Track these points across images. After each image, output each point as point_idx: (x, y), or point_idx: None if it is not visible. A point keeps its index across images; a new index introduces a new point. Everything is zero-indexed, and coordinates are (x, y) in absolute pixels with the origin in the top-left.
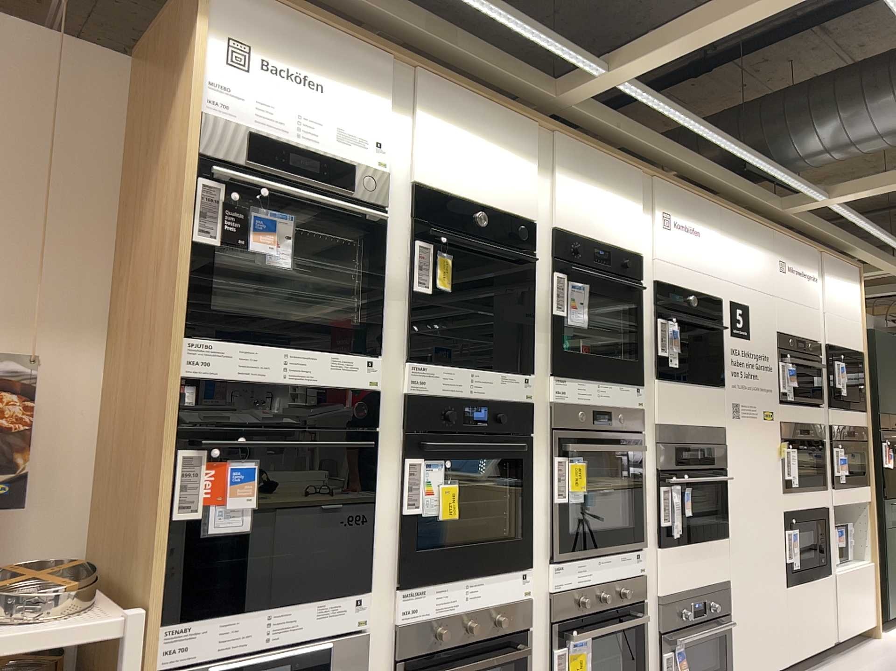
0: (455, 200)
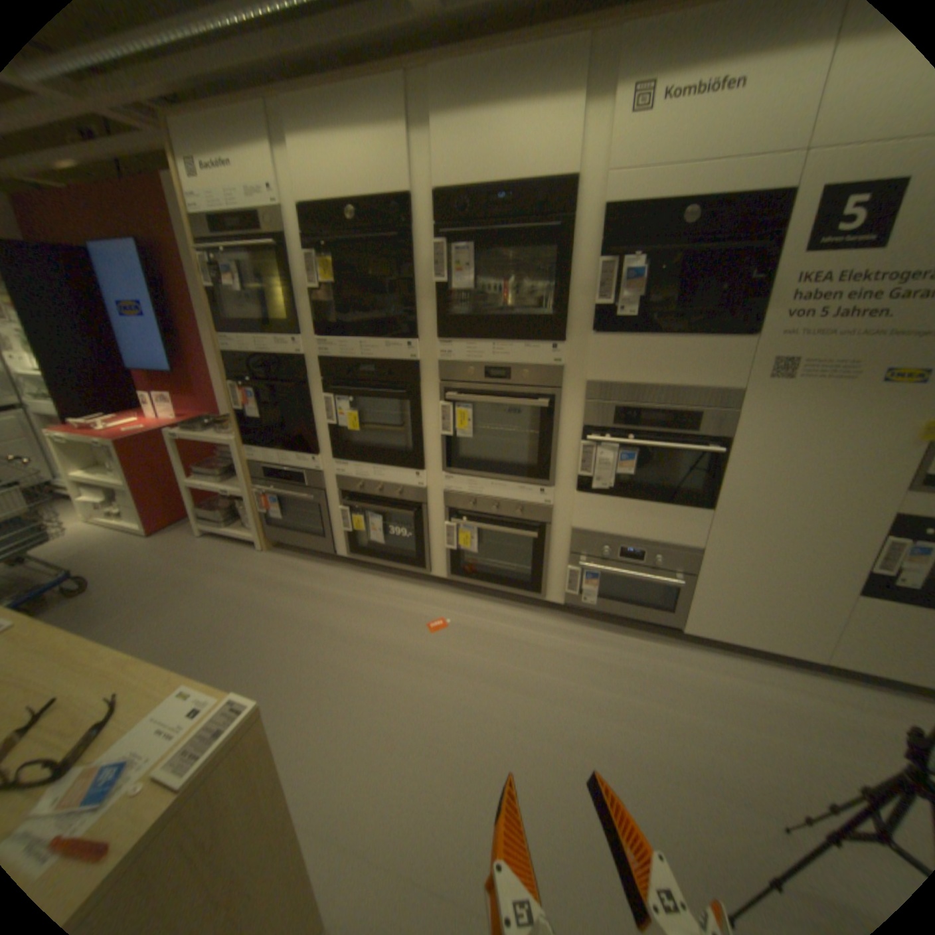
0: (326, 201)
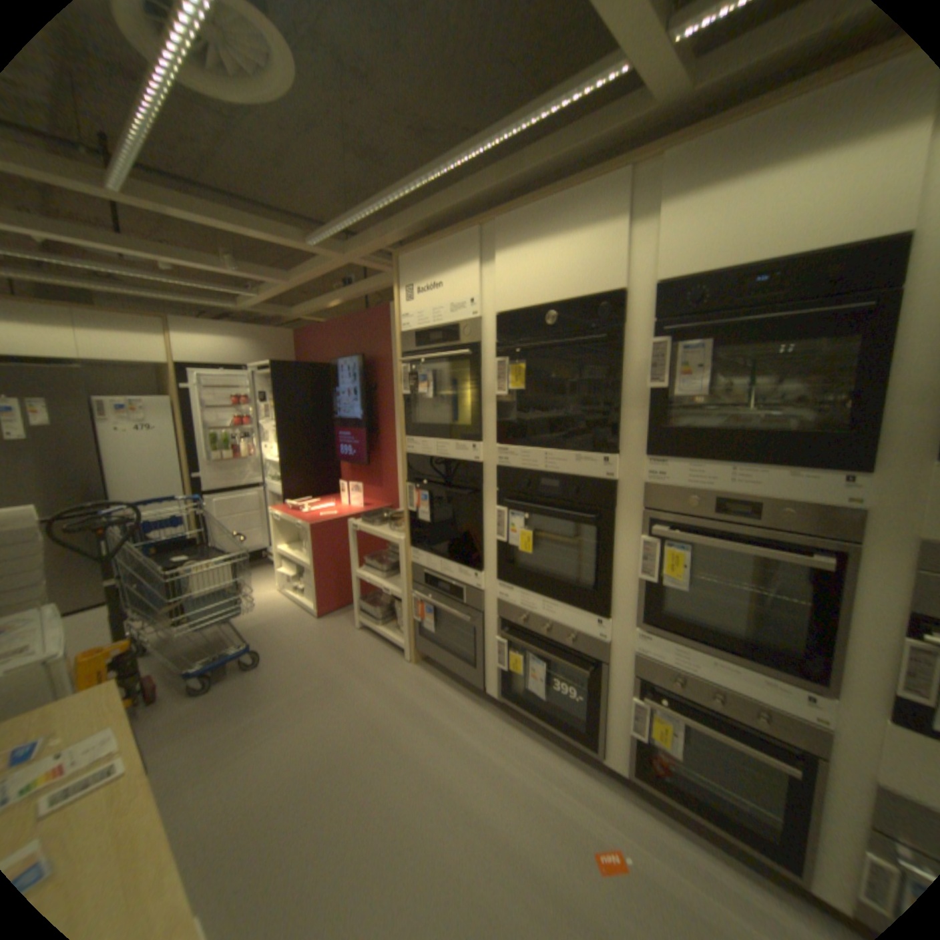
0: (527, 307)
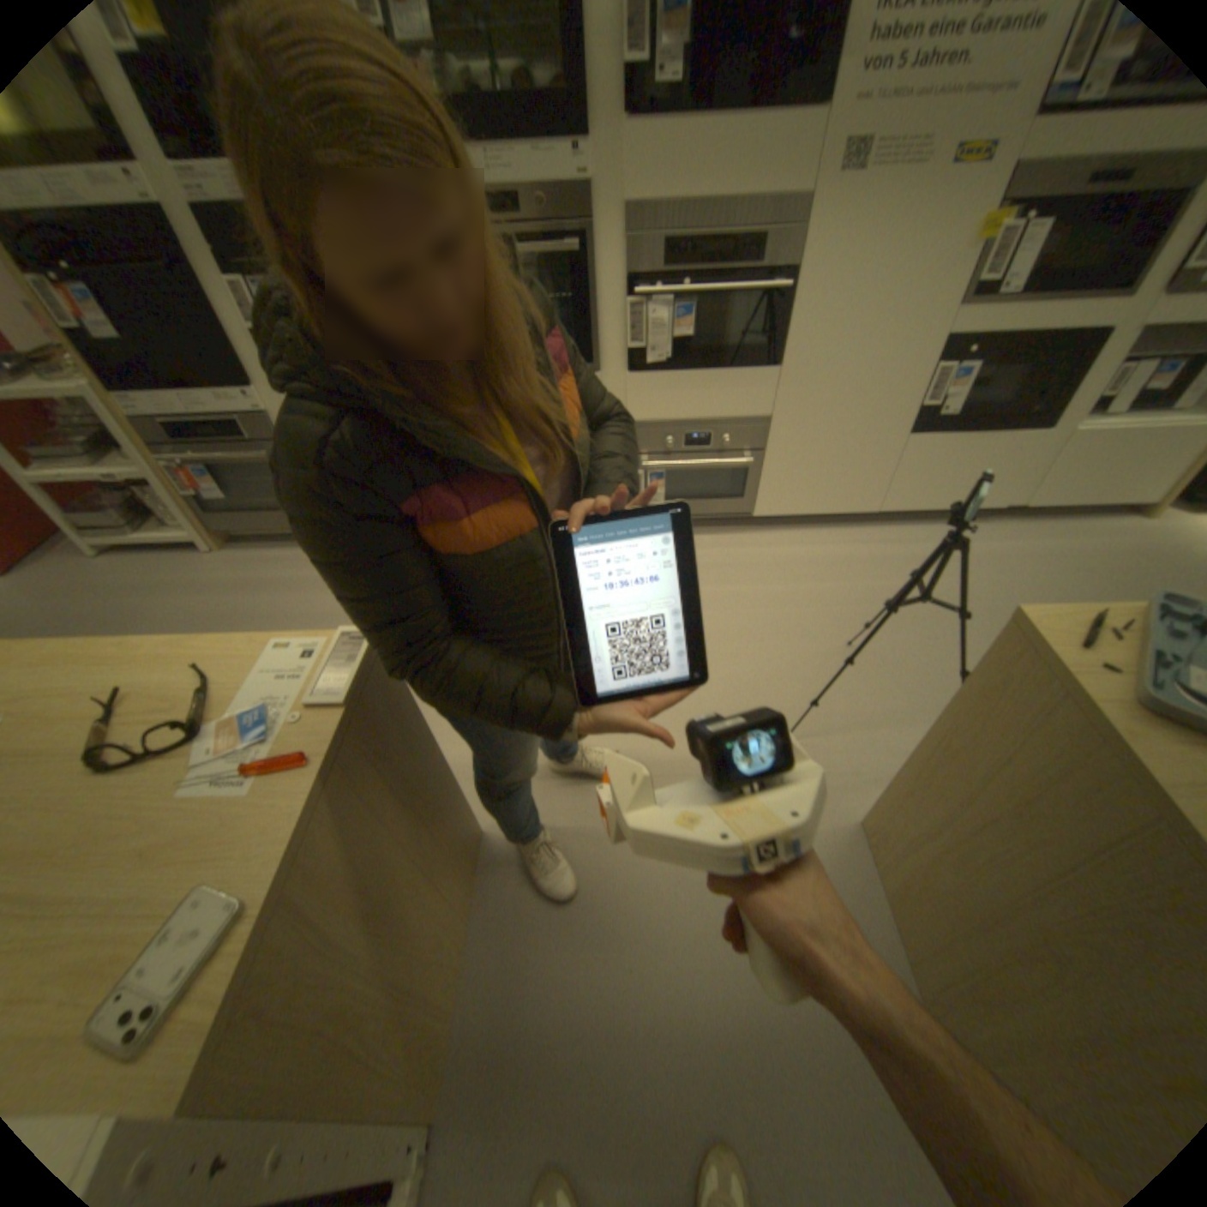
0: None
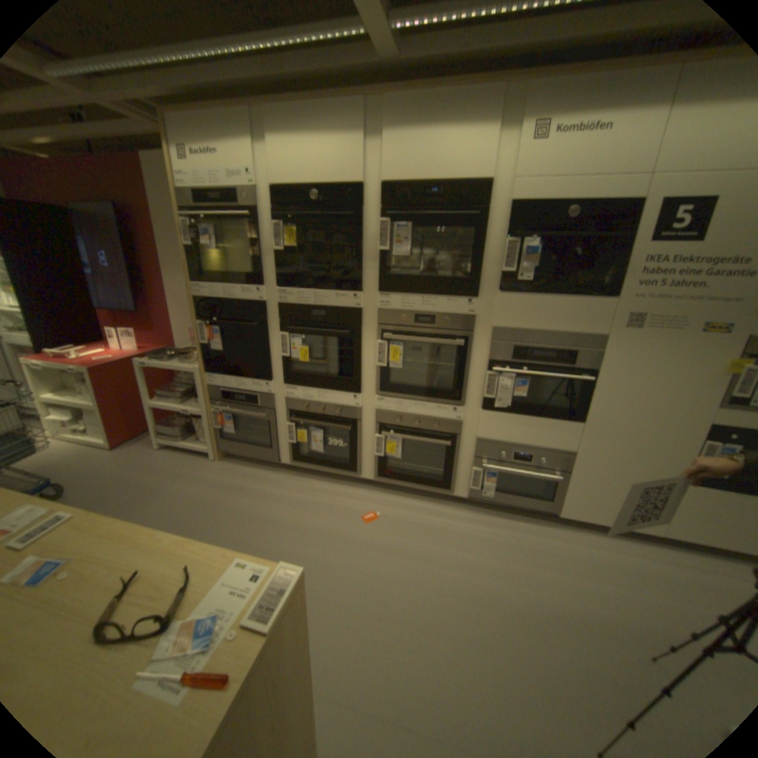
0: (296, 185)
